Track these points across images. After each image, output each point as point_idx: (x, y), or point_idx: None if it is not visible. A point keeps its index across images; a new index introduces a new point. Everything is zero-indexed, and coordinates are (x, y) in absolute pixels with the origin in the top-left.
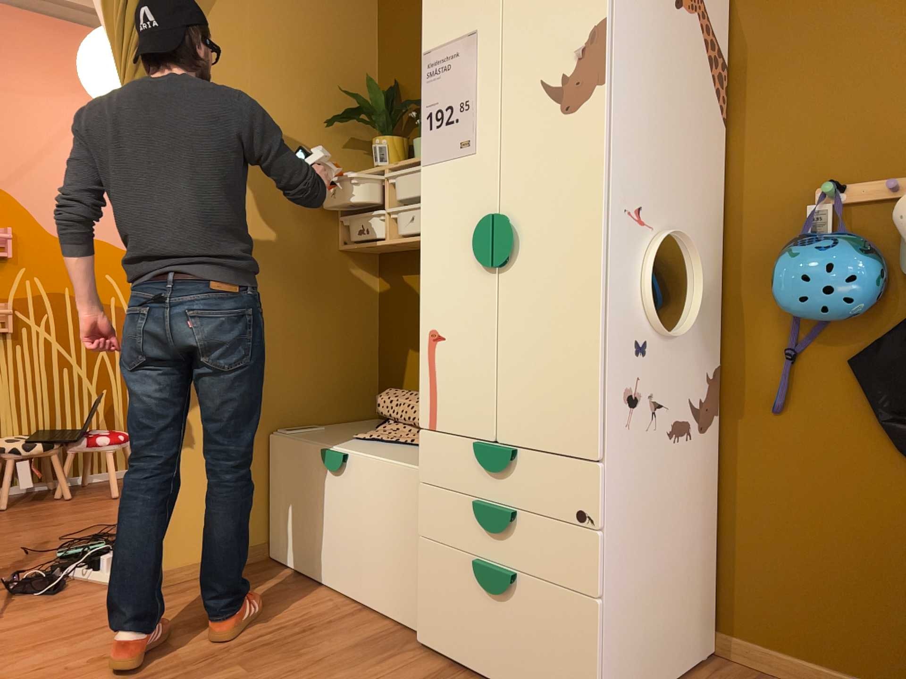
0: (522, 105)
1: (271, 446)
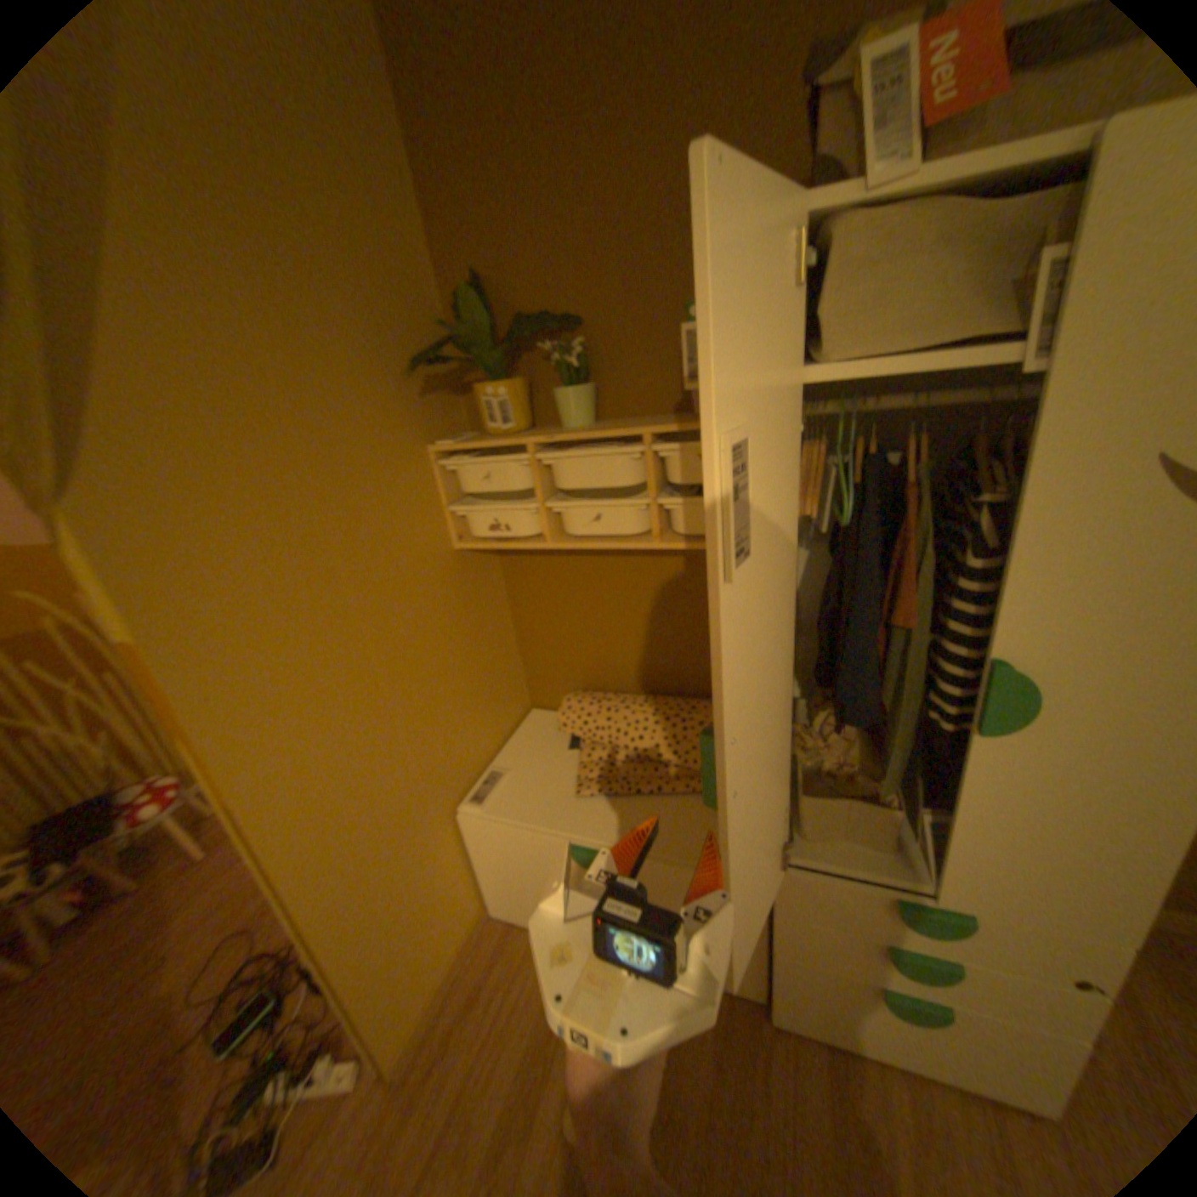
0: (1092, 491)
1: (460, 821)
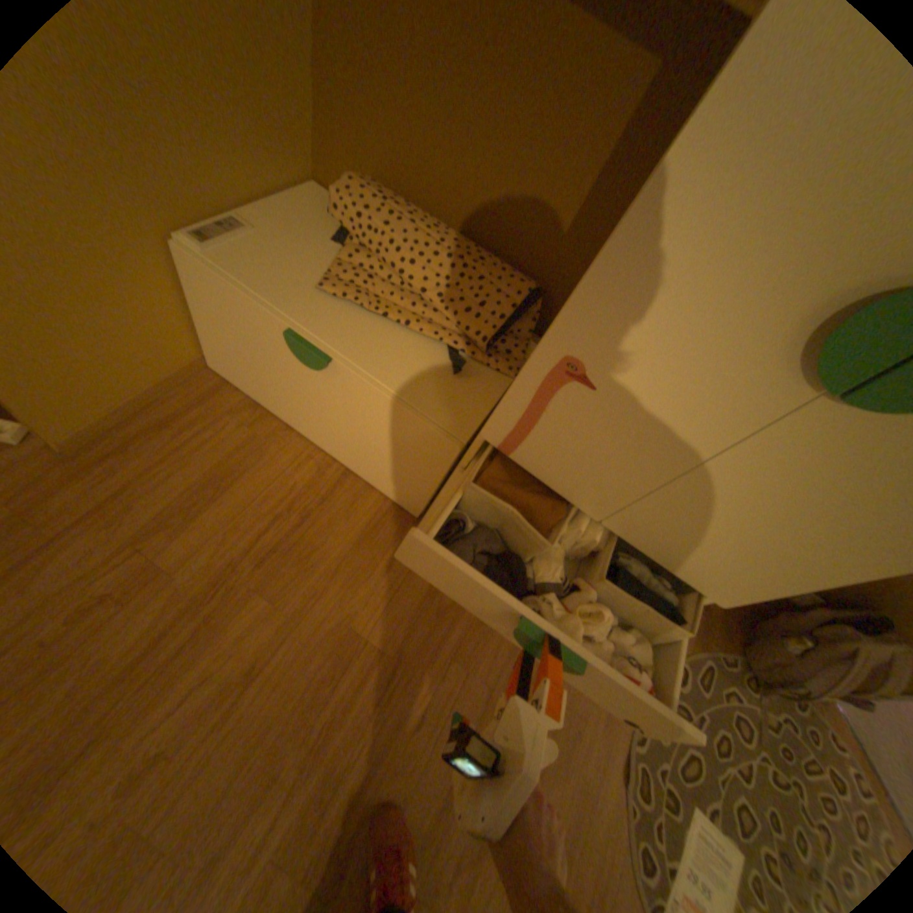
0: None
1: (175, 253)
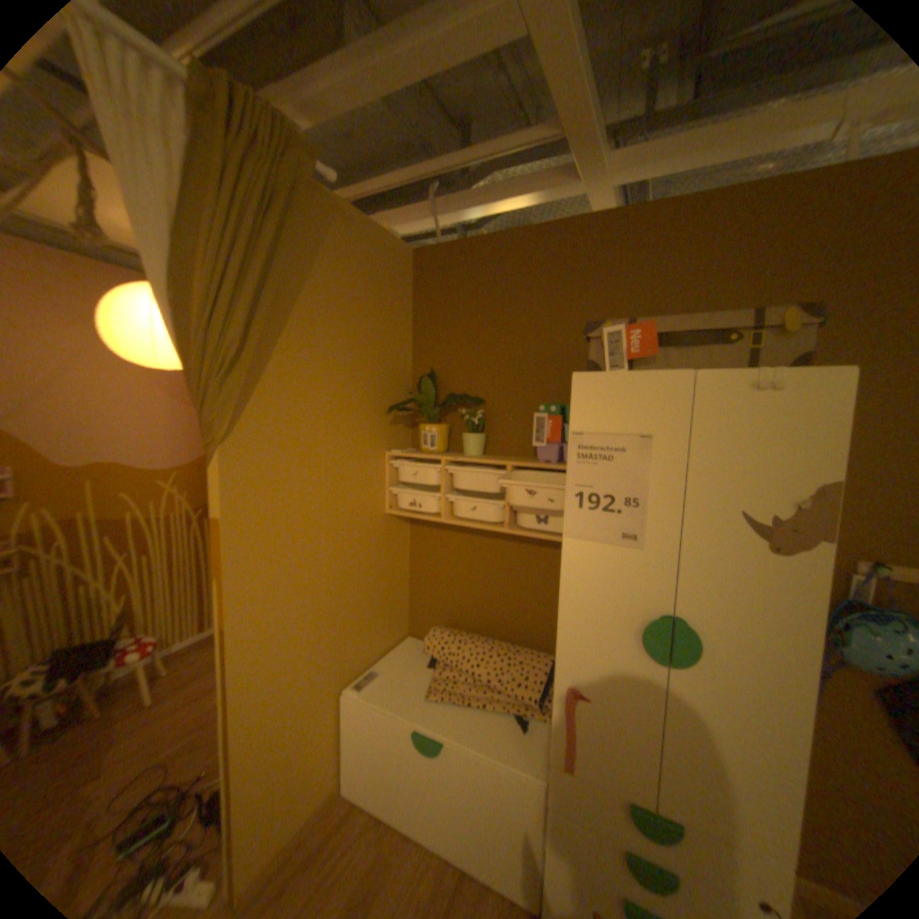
0: (714, 526)
1: (341, 702)
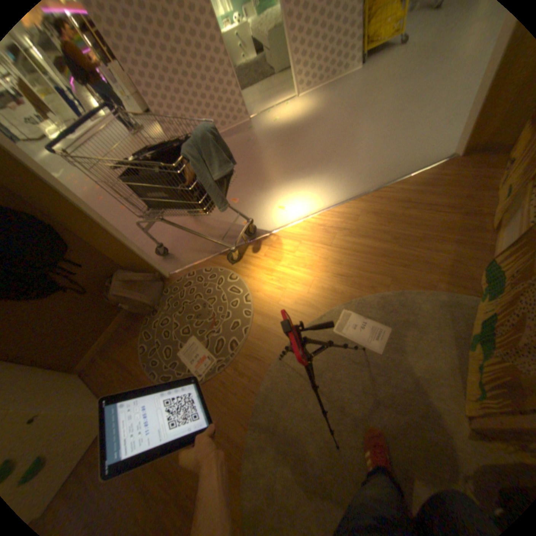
0: None
1: None
